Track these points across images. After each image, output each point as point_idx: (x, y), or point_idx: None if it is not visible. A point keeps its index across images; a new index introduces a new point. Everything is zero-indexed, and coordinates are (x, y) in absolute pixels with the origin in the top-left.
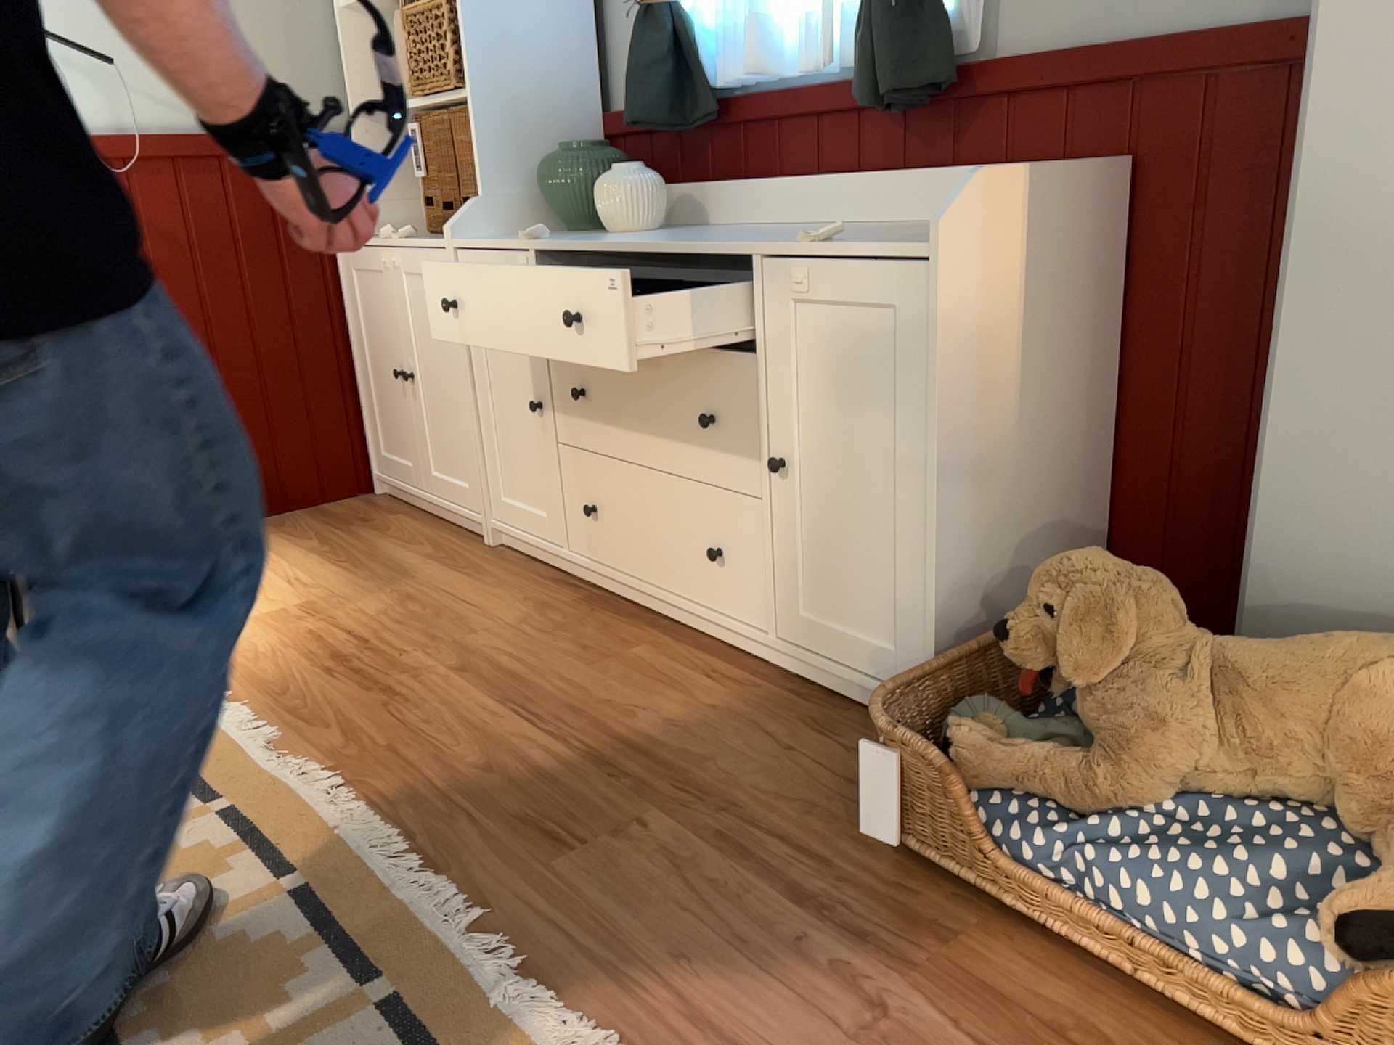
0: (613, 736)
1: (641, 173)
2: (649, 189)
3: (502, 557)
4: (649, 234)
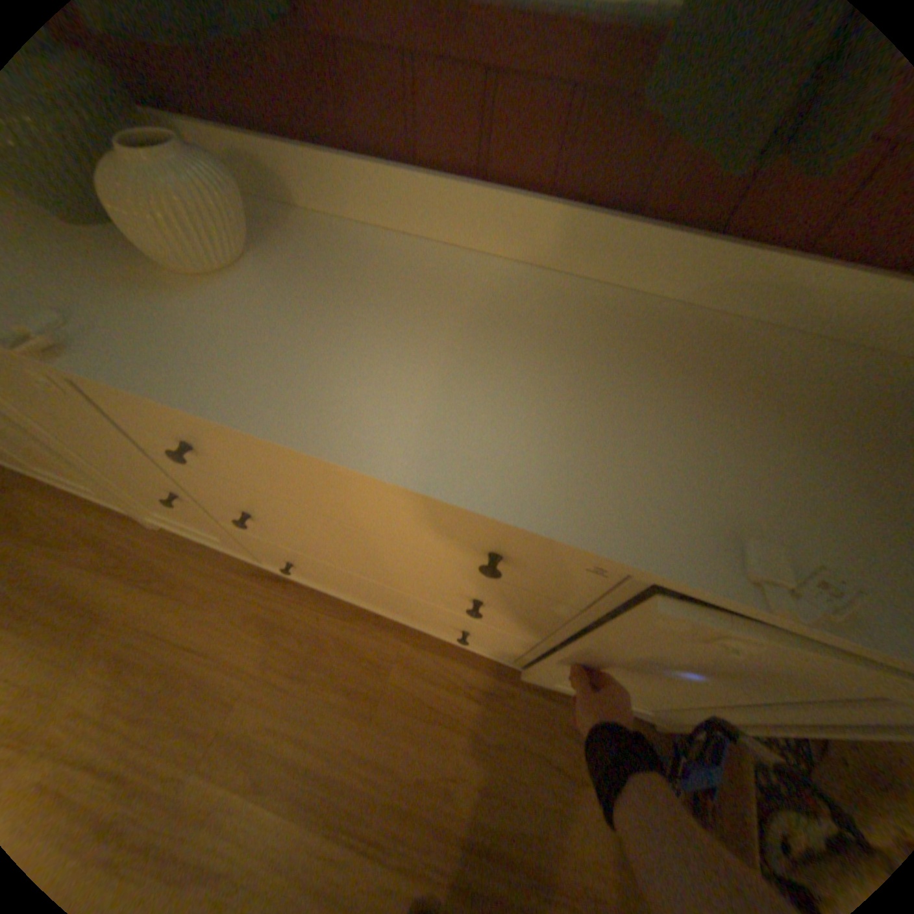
0: (455, 837)
1: (195, 163)
2: (222, 195)
3: (179, 544)
4: (258, 286)
